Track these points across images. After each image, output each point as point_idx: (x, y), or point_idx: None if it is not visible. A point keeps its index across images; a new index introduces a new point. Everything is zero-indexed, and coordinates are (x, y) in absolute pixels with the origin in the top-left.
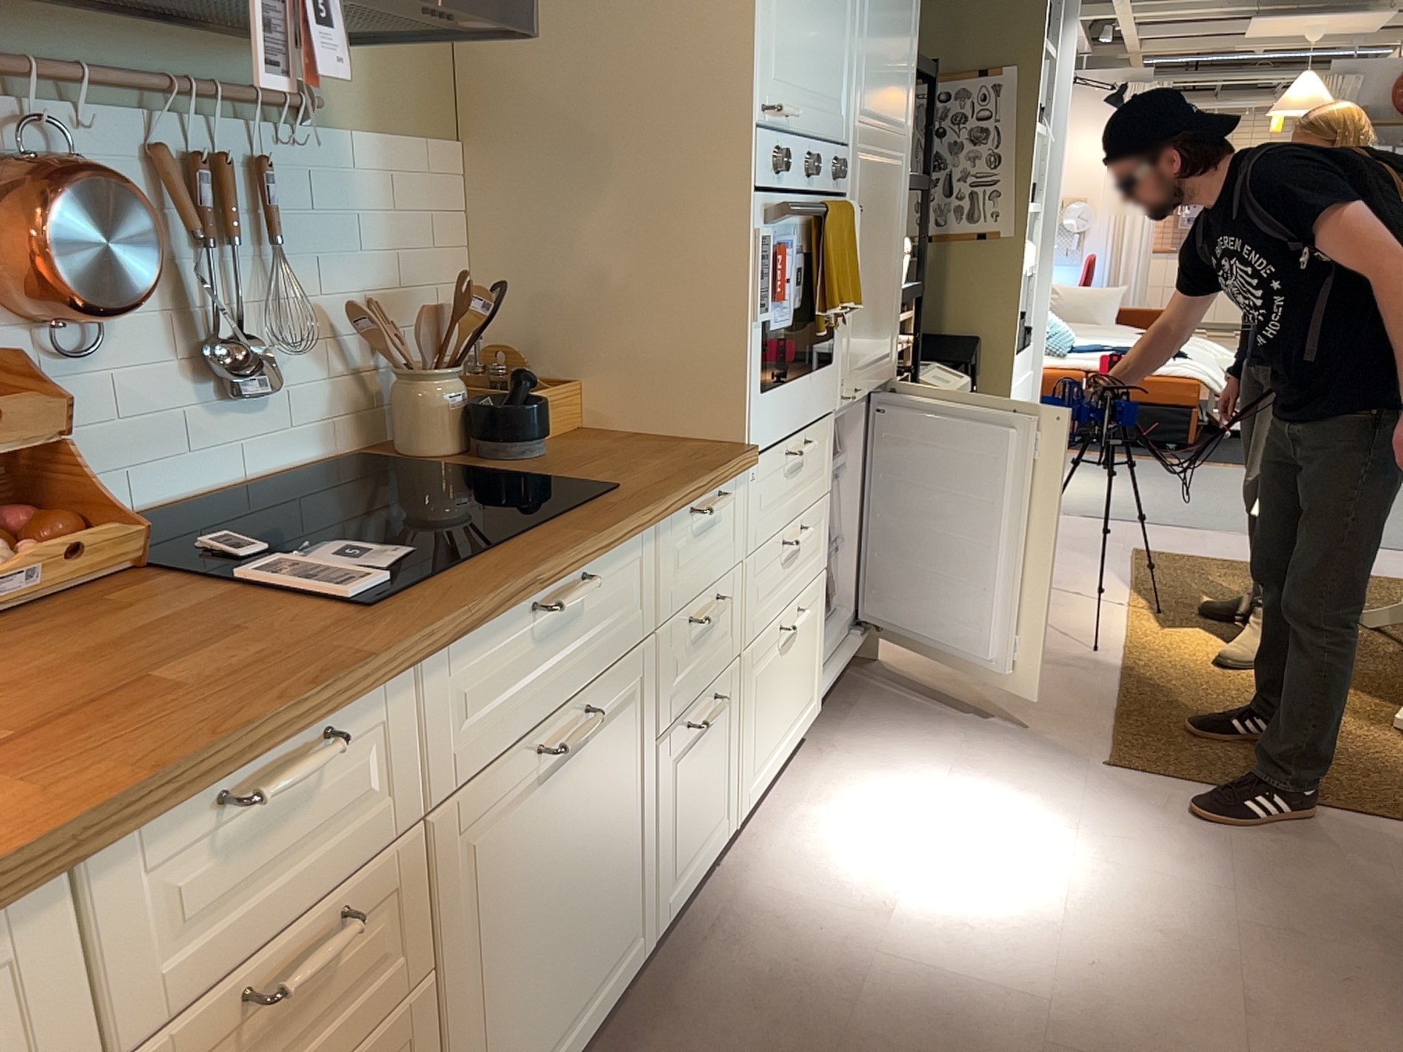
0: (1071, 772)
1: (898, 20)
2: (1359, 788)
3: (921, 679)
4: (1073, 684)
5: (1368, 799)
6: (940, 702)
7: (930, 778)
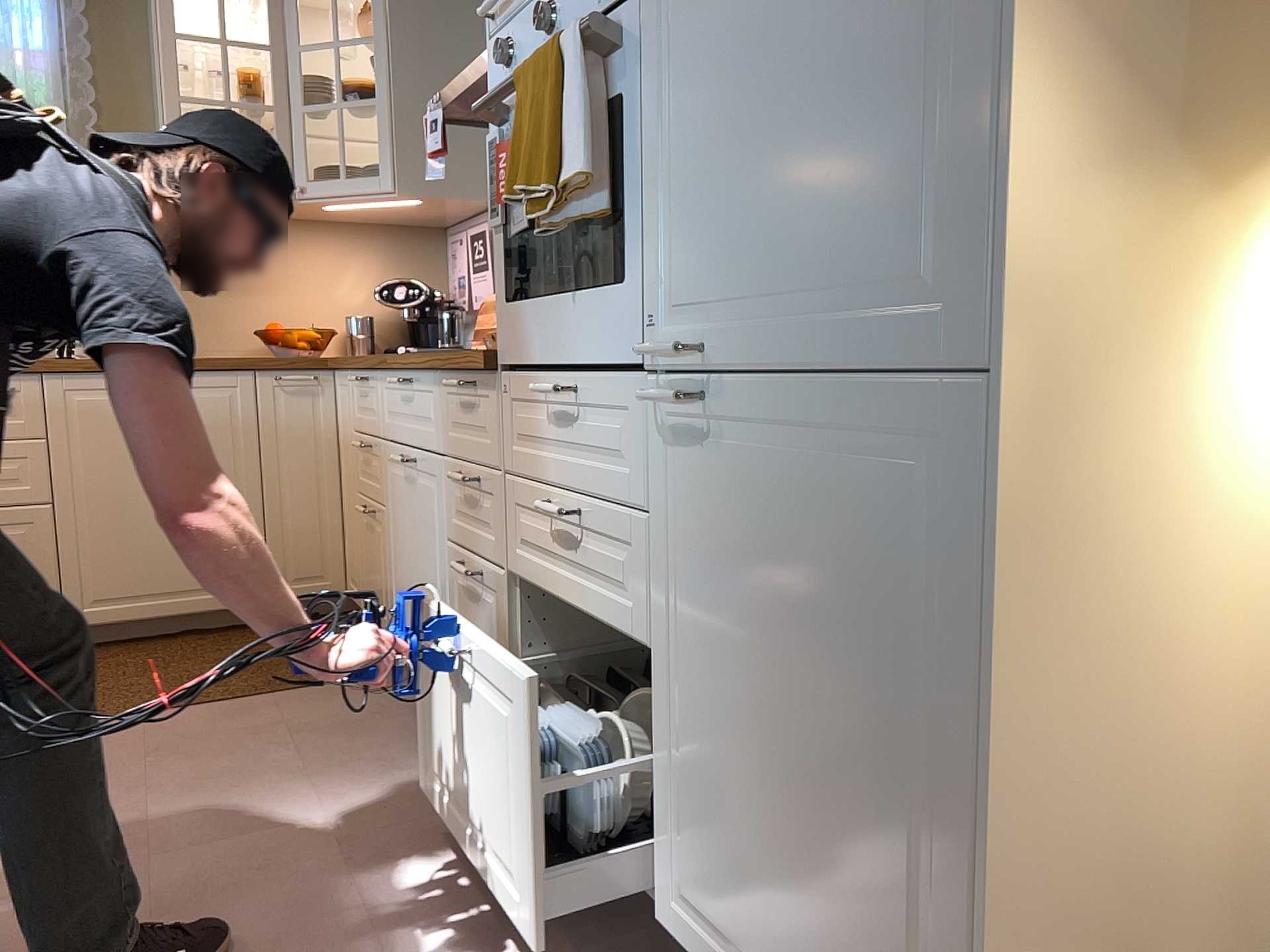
0: None
1: None
2: None
3: None
4: None
5: None
6: None
7: None
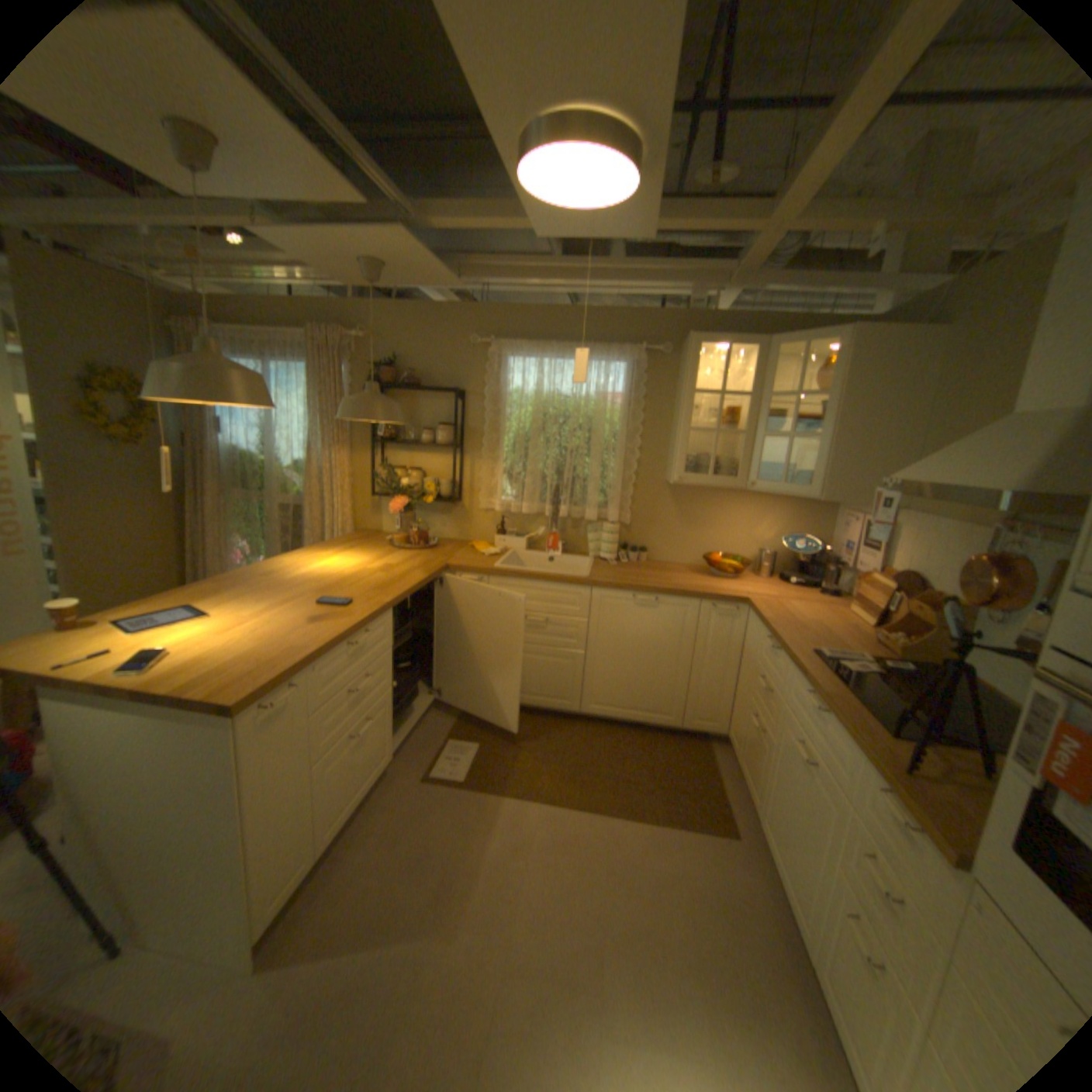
0: None
1: None
2: None
3: None
4: None
5: None
6: None
7: None
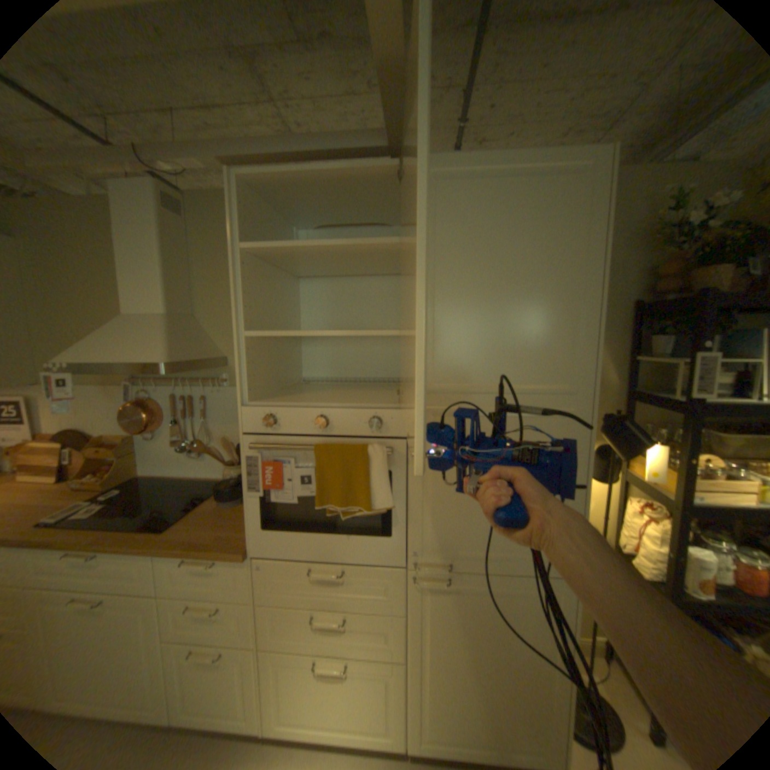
0: None
1: (525, 306)
2: None
3: None
4: None
5: None
6: None
7: None
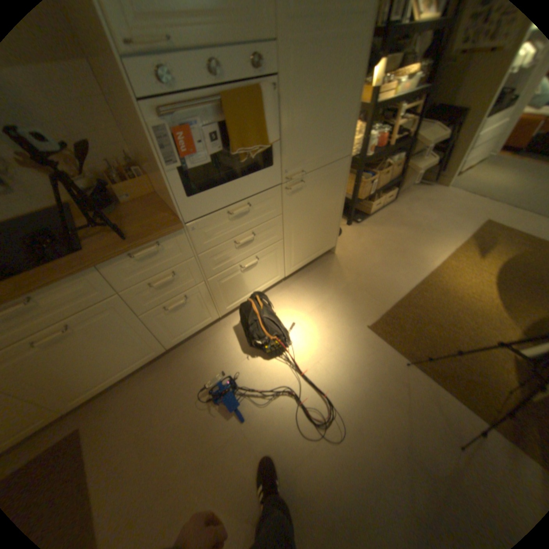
0: (353, 328)
1: None
2: (466, 383)
3: (341, 268)
4: (394, 287)
5: (464, 390)
6: (338, 280)
7: (305, 313)
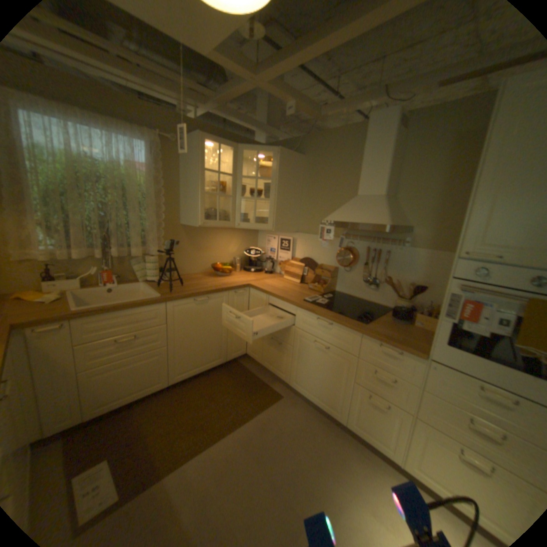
0: None
1: None
2: None
3: None
4: None
5: None
6: None
7: None
